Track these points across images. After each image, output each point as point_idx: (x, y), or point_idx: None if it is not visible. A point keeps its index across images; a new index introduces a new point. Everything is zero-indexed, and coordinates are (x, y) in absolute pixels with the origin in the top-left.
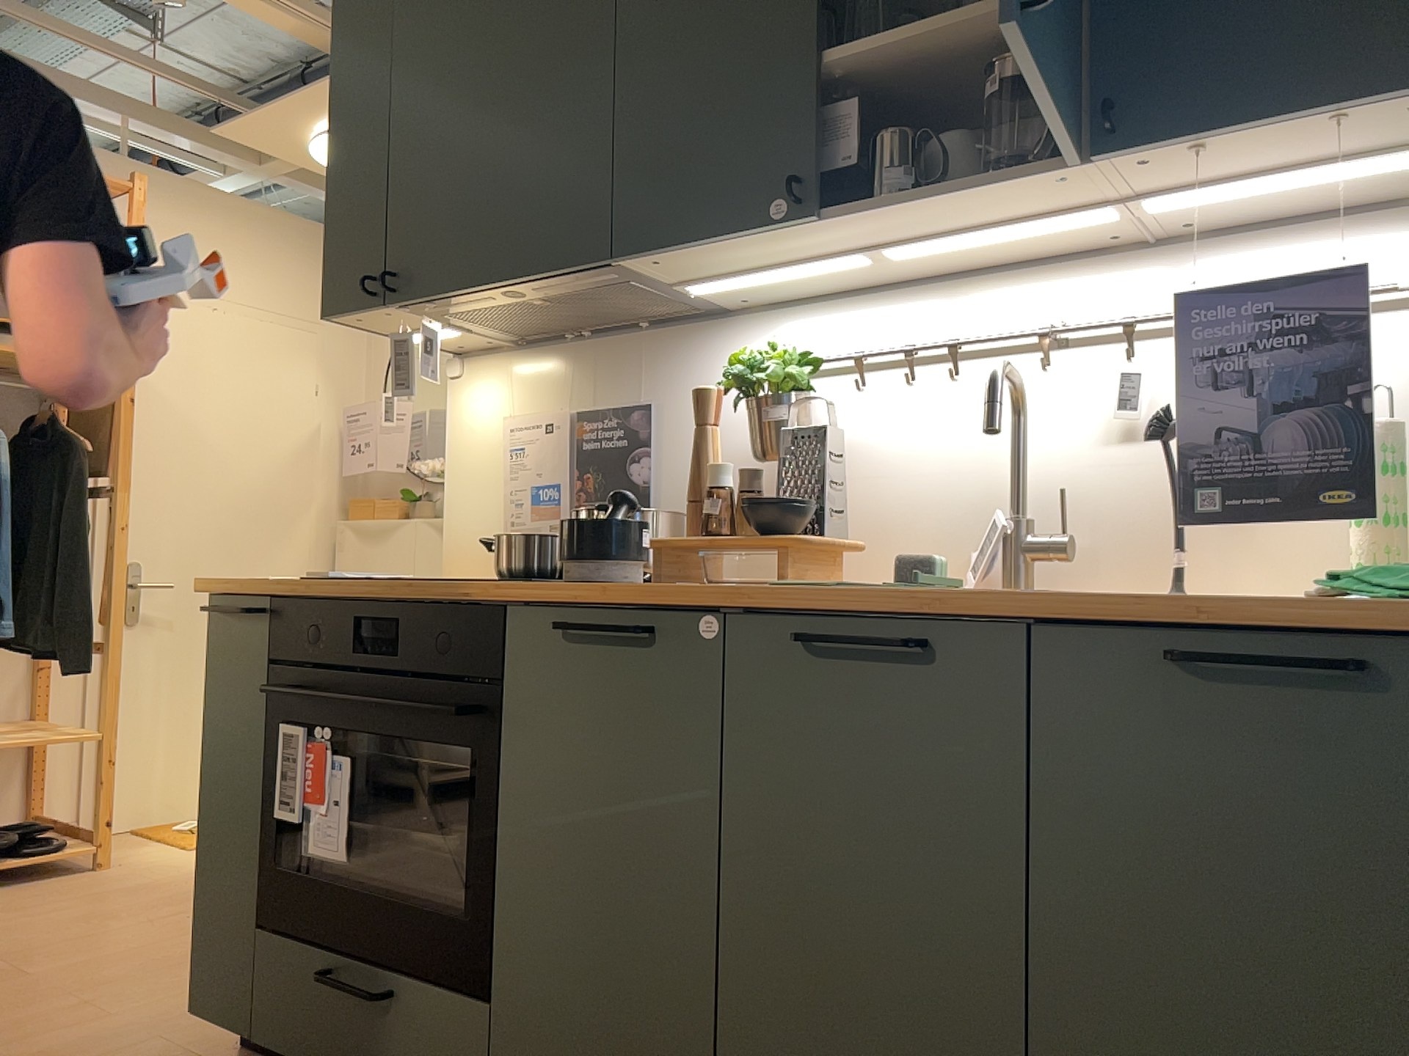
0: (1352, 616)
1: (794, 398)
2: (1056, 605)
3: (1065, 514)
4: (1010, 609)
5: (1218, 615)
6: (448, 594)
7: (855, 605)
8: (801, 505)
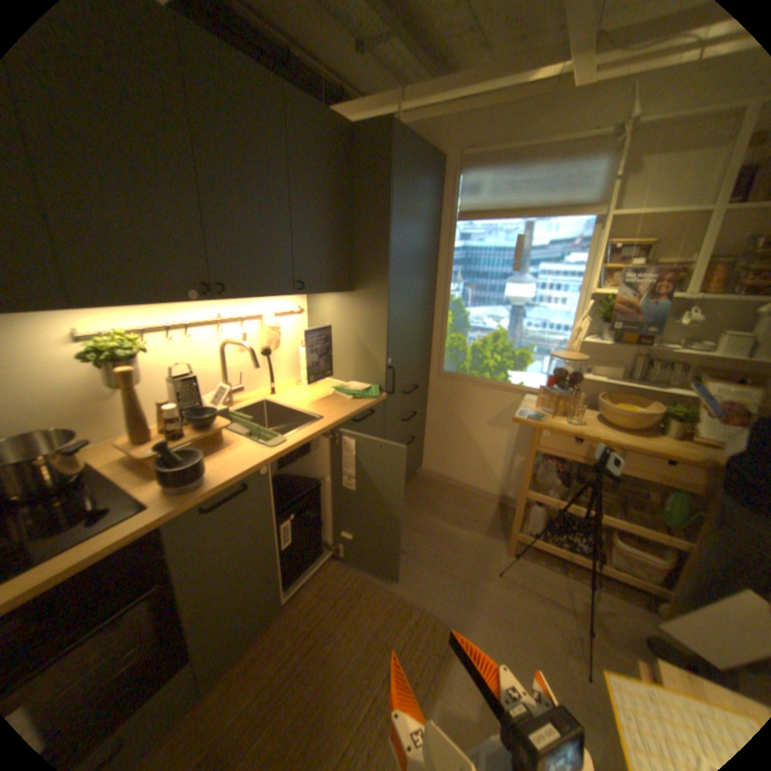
0: (368, 404)
1: (136, 358)
2: (342, 421)
3: (242, 380)
4: (334, 426)
5: (359, 411)
6: (100, 550)
7: (300, 441)
8: (210, 411)
